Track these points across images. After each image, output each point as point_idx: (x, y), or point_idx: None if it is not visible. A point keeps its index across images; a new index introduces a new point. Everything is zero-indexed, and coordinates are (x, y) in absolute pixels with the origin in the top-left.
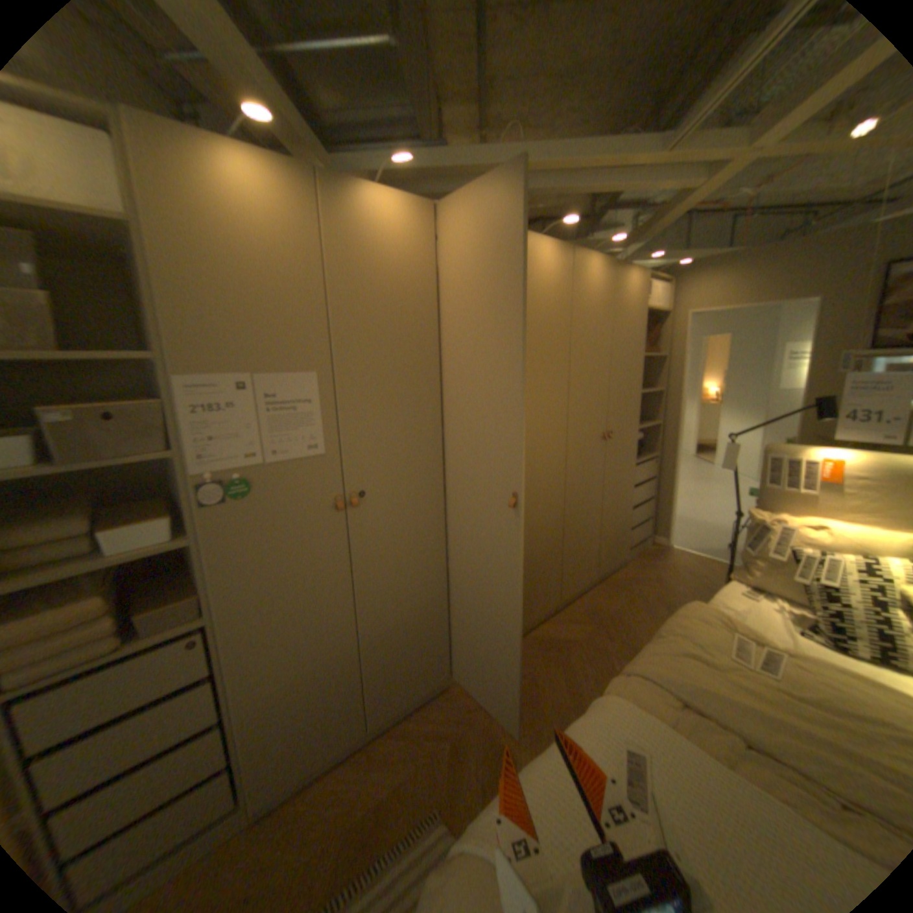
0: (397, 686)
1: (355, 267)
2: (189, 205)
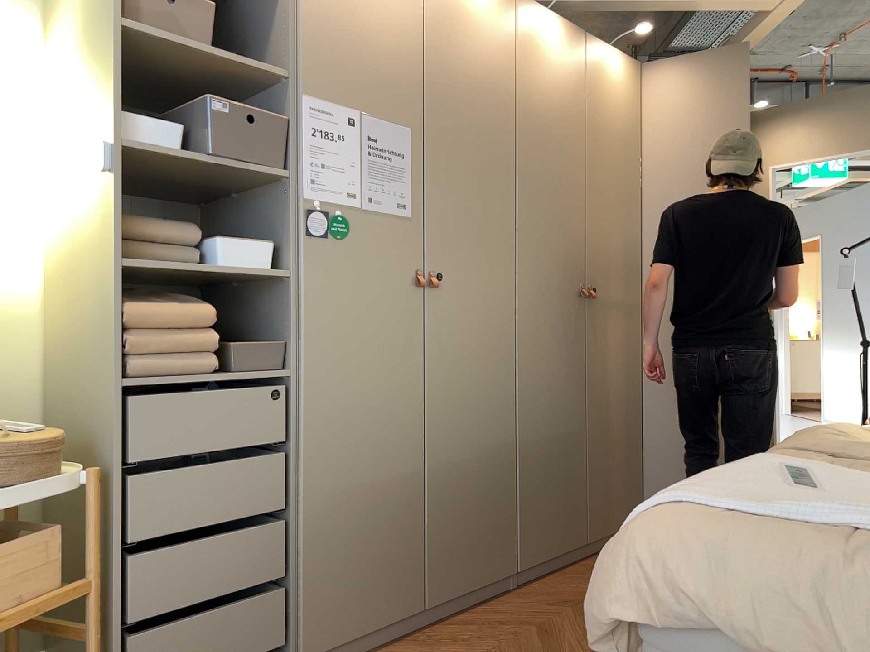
0: (460, 552)
1: (450, 33)
2: None
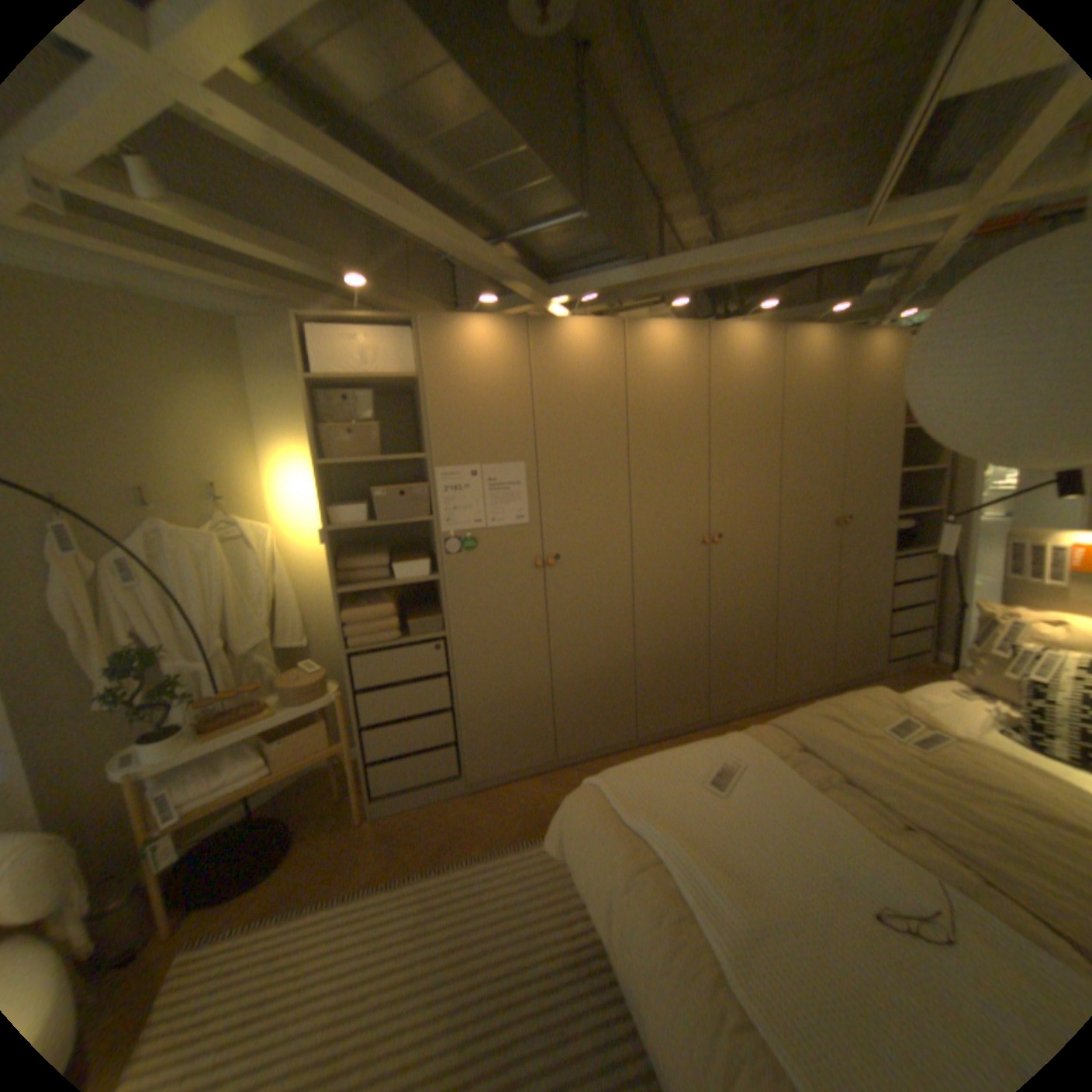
0: (584, 728)
1: (555, 382)
2: (448, 360)
